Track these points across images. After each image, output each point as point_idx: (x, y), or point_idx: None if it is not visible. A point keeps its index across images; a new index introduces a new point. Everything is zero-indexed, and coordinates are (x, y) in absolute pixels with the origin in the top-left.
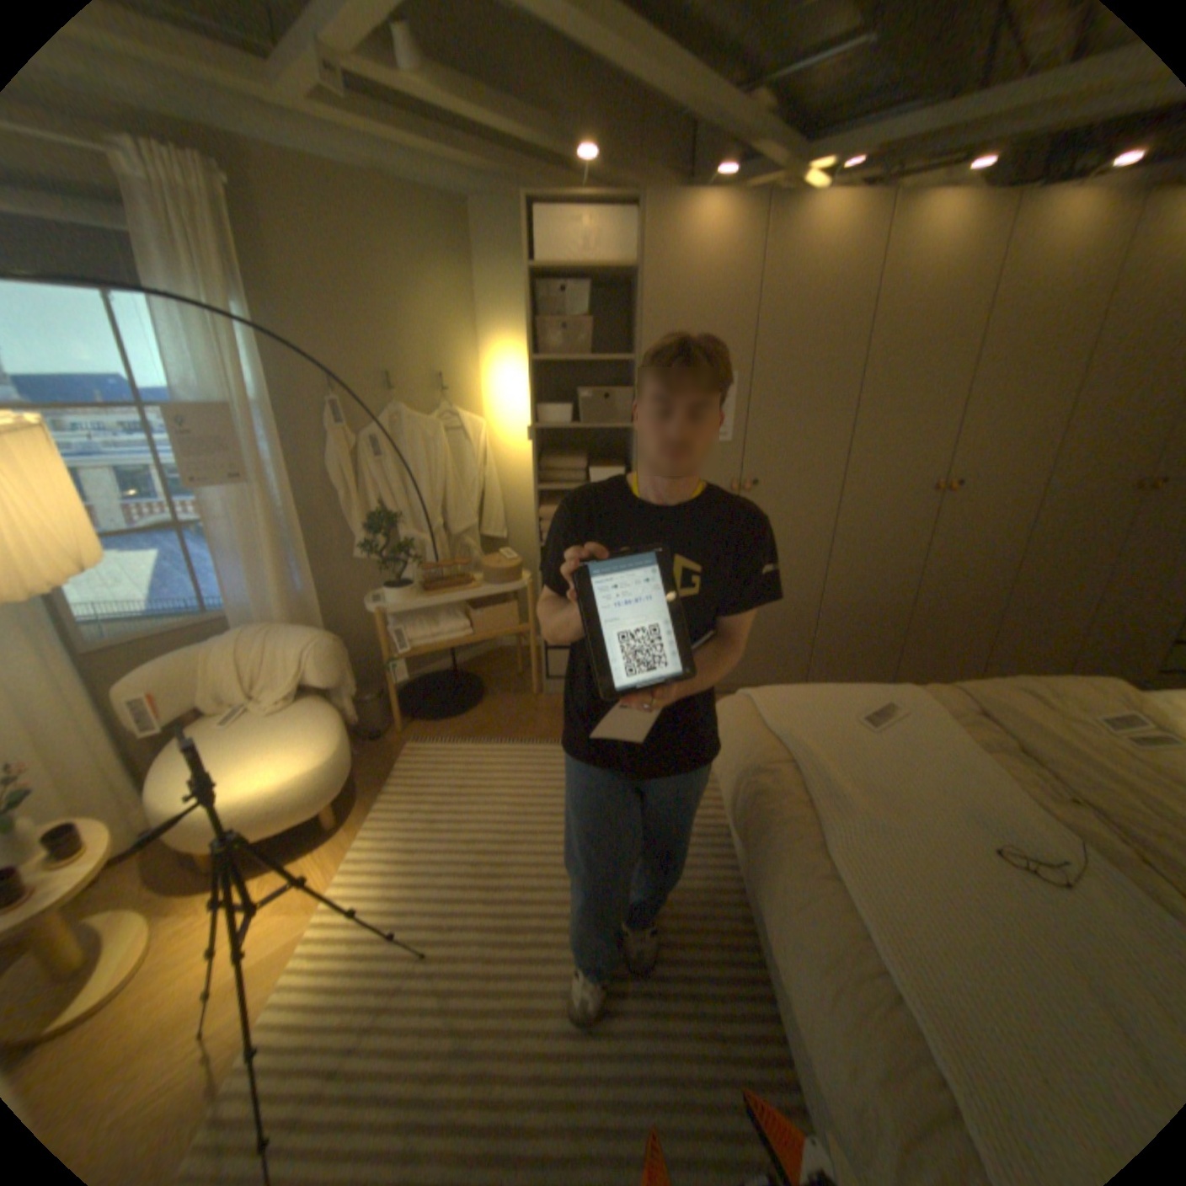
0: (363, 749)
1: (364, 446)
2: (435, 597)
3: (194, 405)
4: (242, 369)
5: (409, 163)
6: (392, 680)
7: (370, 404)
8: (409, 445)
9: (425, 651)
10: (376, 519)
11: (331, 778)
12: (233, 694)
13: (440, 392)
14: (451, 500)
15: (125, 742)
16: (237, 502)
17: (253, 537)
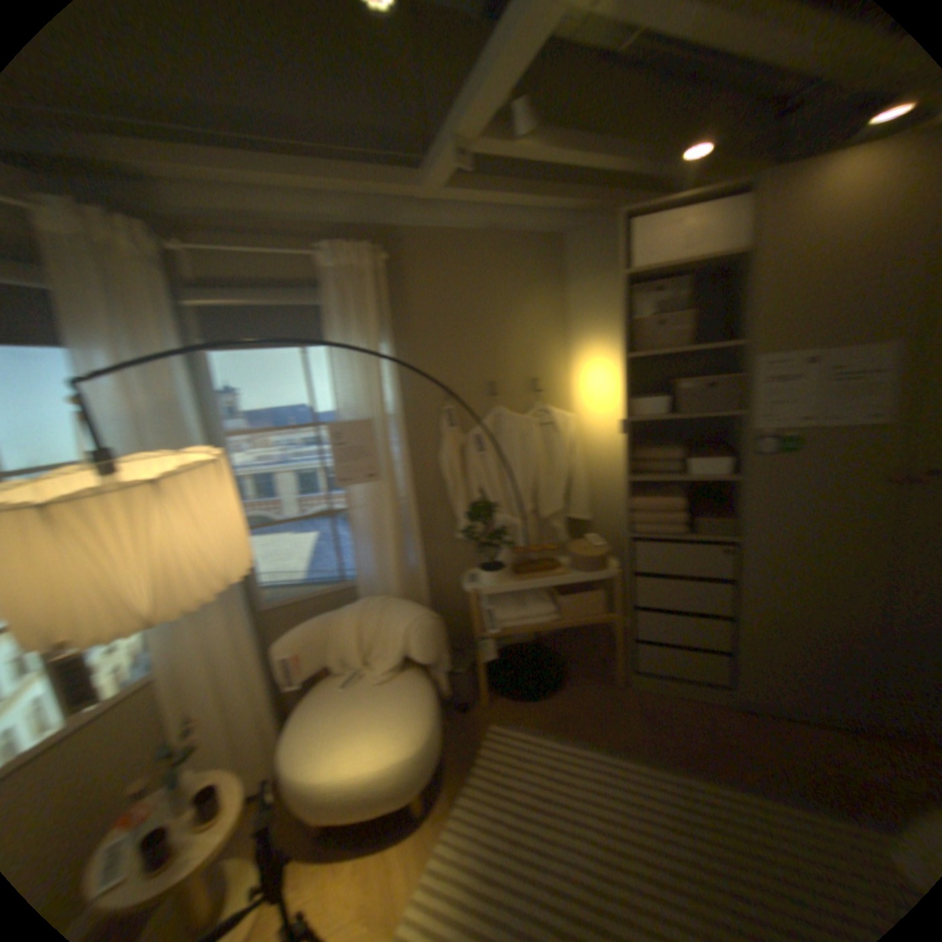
0: (456, 719)
1: (474, 442)
2: (527, 580)
3: (354, 420)
4: (390, 390)
5: (521, 216)
6: (486, 656)
7: (481, 407)
8: (511, 439)
9: (516, 631)
10: (480, 507)
11: (425, 766)
12: (359, 657)
13: (538, 392)
14: (544, 485)
15: (282, 689)
16: (377, 494)
17: (386, 521)
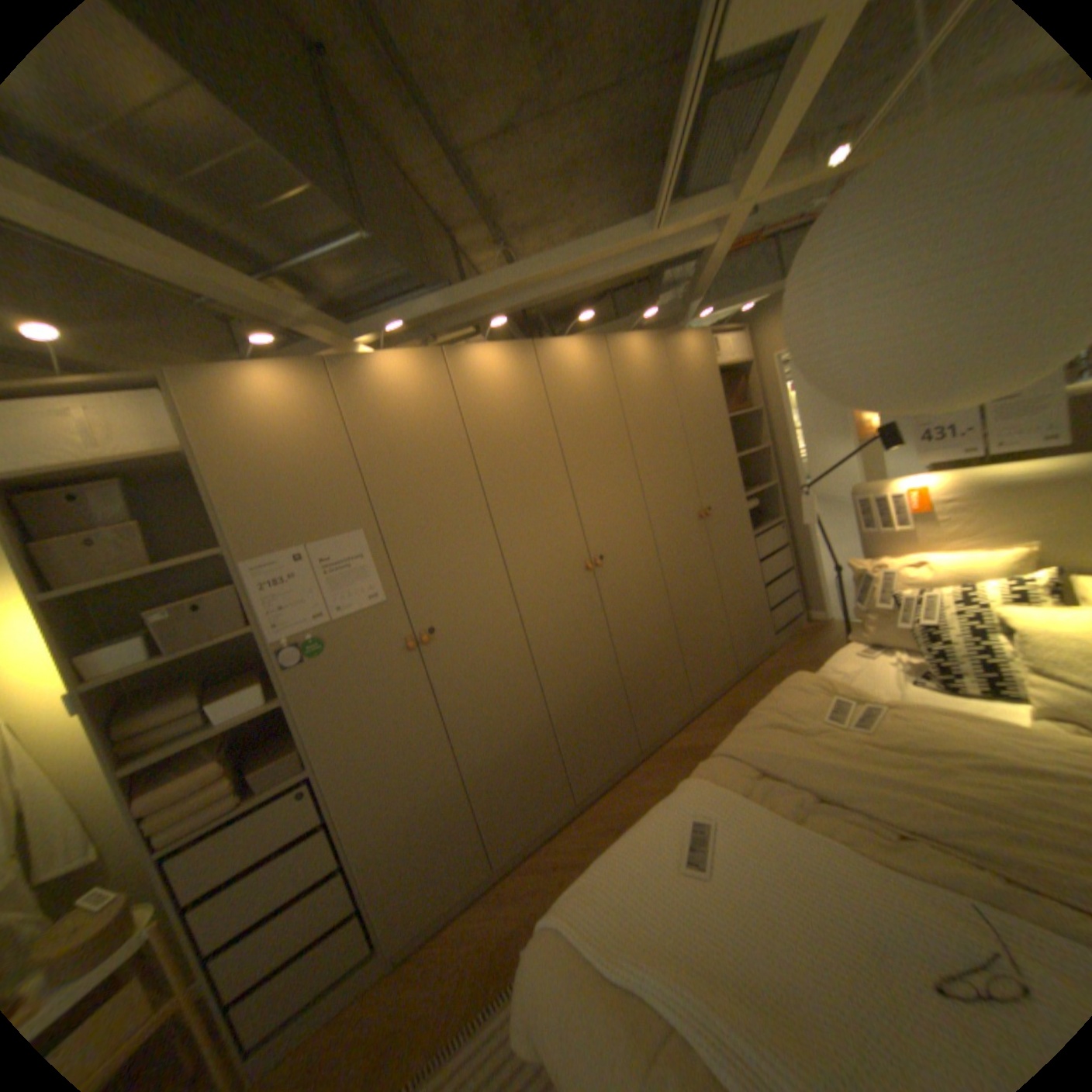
0: None
1: None
2: None
3: None
4: None
5: None
6: None
7: None
8: None
9: None
10: None
11: None
12: None
13: None
14: None
15: None
16: None
17: None
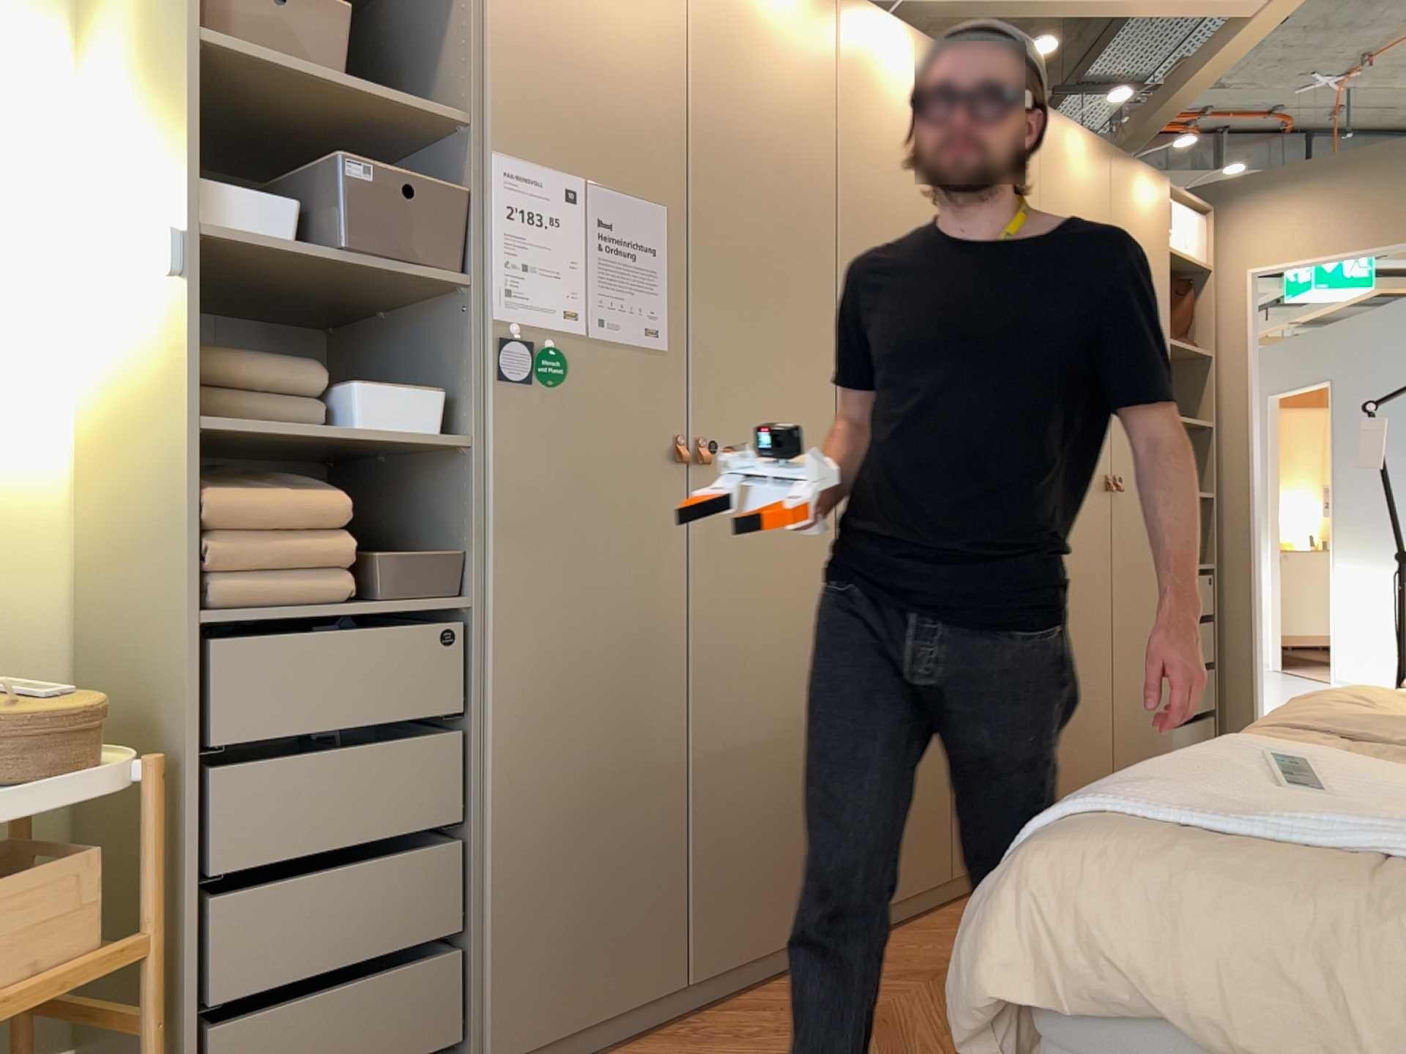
0: None
1: None
2: None
3: None
4: None
5: None
6: None
7: None
8: None
9: None
10: None
11: None
12: None
13: None
14: None
15: None
16: None
17: None
